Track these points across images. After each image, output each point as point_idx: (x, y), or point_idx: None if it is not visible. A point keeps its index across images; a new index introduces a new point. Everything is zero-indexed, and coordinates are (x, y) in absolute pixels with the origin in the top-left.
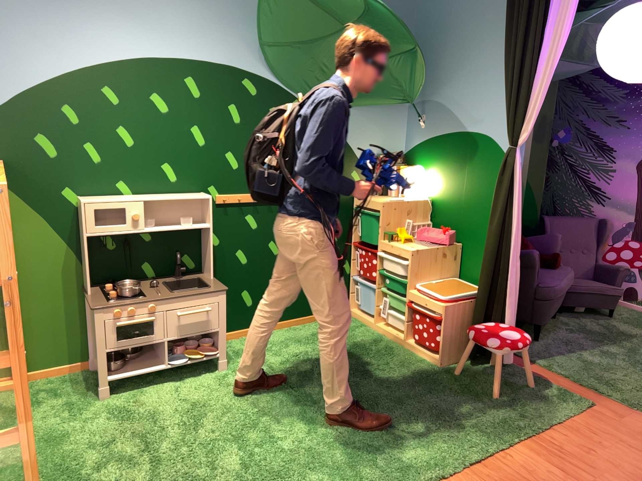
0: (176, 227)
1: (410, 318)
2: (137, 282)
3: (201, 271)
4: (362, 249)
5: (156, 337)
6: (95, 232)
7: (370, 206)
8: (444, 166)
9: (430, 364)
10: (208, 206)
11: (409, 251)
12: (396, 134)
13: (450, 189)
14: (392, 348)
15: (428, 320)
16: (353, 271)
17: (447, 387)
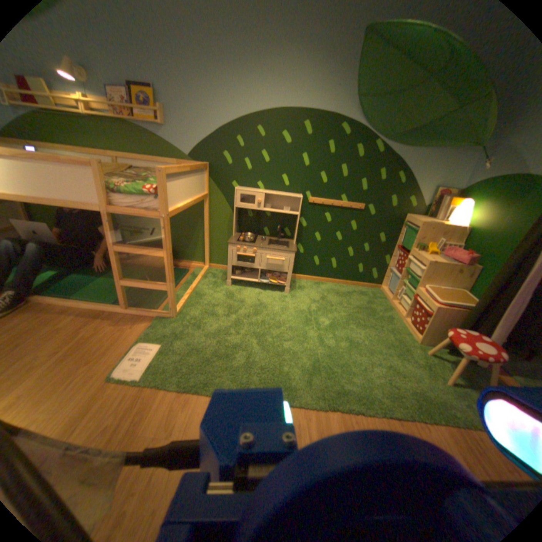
0: (278, 210)
1: (412, 305)
2: (255, 235)
3: (291, 238)
4: (399, 250)
5: (252, 265)
6: (235, 204)
7: (414, 221)
8: (494, 200)
9: (413, 340)
10: (299, 201)
11: (428, 260)
12: (460, 170)
13: (492, 220)
14: (392, 319)
15: (423, 312)
16: (390, 262)
17: (413, 361)
